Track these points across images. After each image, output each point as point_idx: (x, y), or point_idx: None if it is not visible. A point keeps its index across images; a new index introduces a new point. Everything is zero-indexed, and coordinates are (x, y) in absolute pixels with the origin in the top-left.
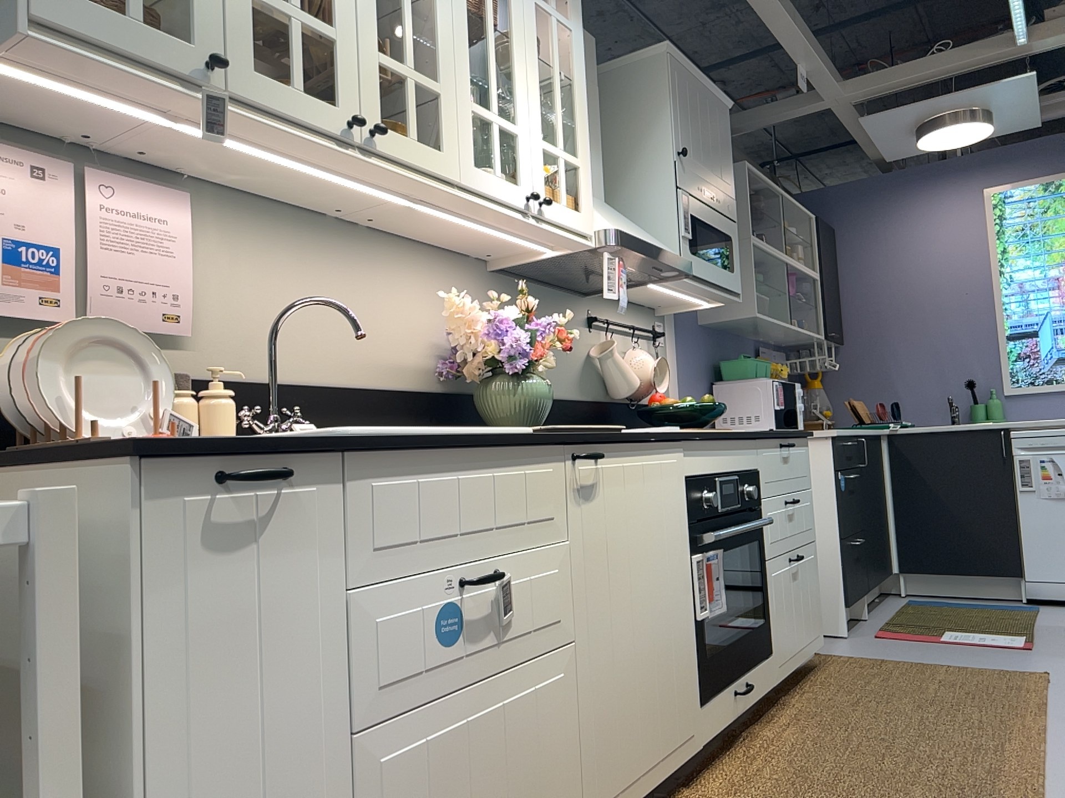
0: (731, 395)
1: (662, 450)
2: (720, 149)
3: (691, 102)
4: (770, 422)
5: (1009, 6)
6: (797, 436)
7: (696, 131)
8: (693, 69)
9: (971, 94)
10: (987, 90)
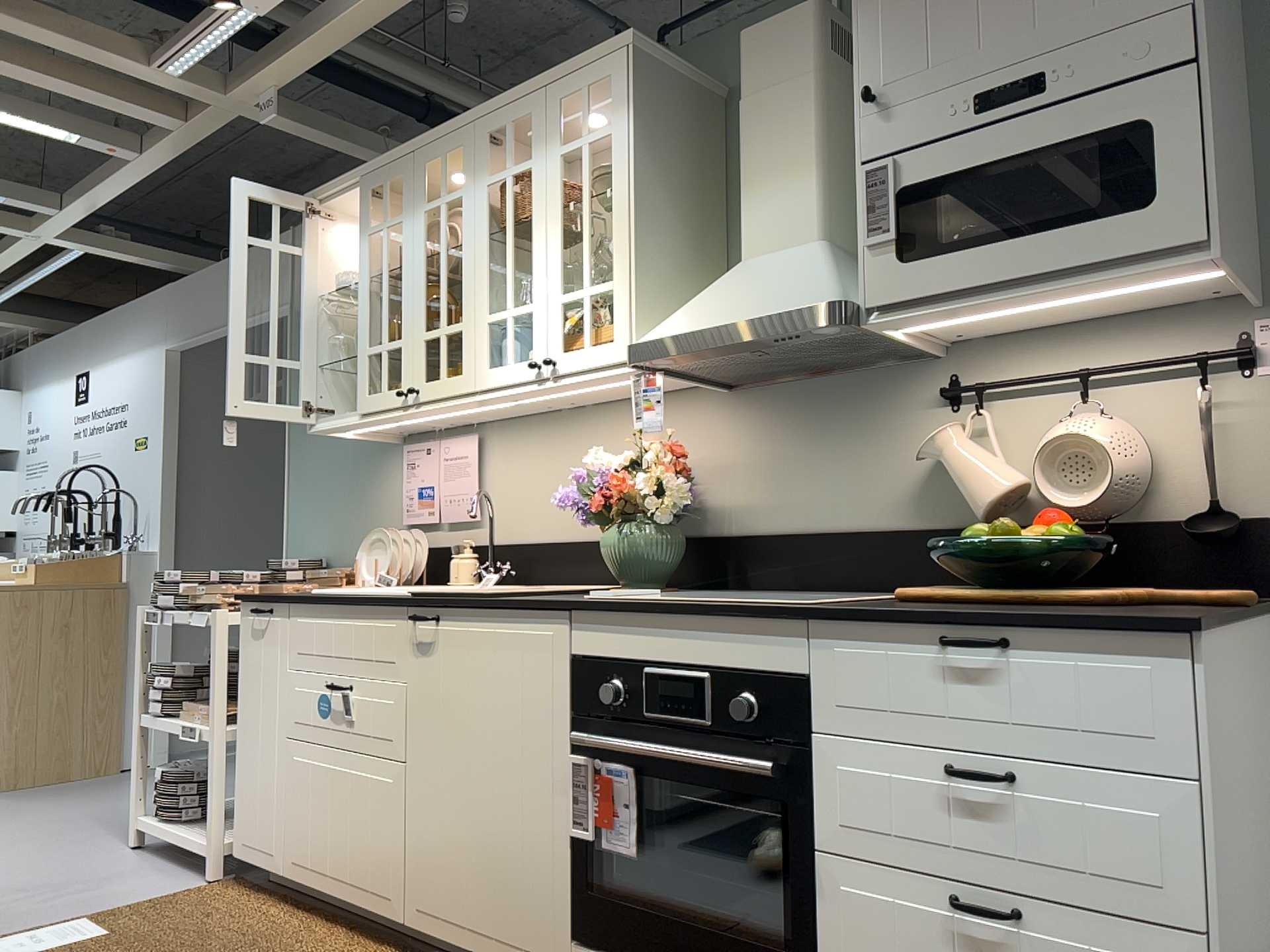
0: None
1: (525, 619)
2: None
3: None
4: None
5: None
6: (1030, 624)
7: None
8: None
9: None
10: None
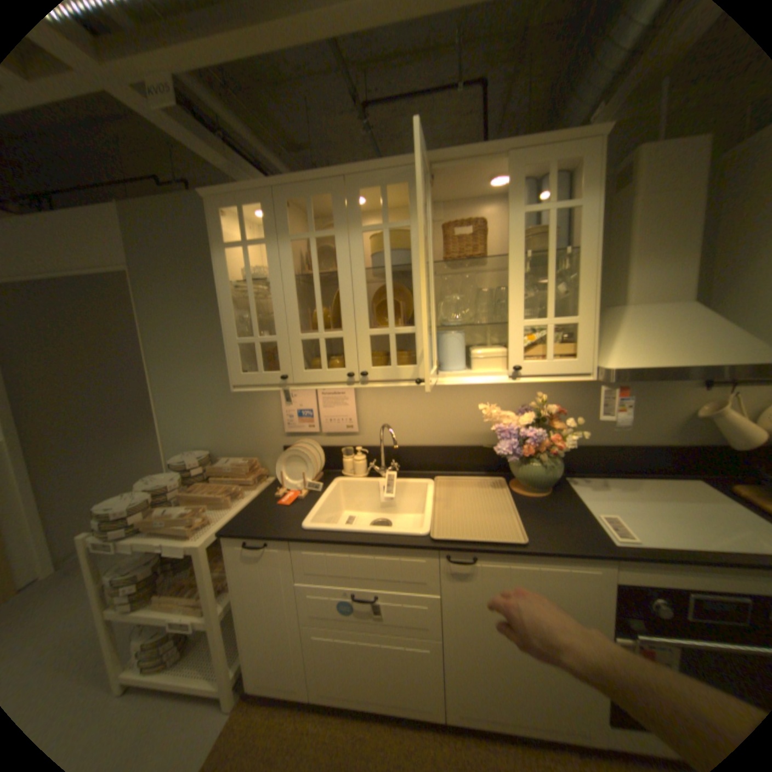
0: None
1: (574, 564)
2: None
3: None
4: None
5: None
6: None
7: None
8: None
9: None
10: None
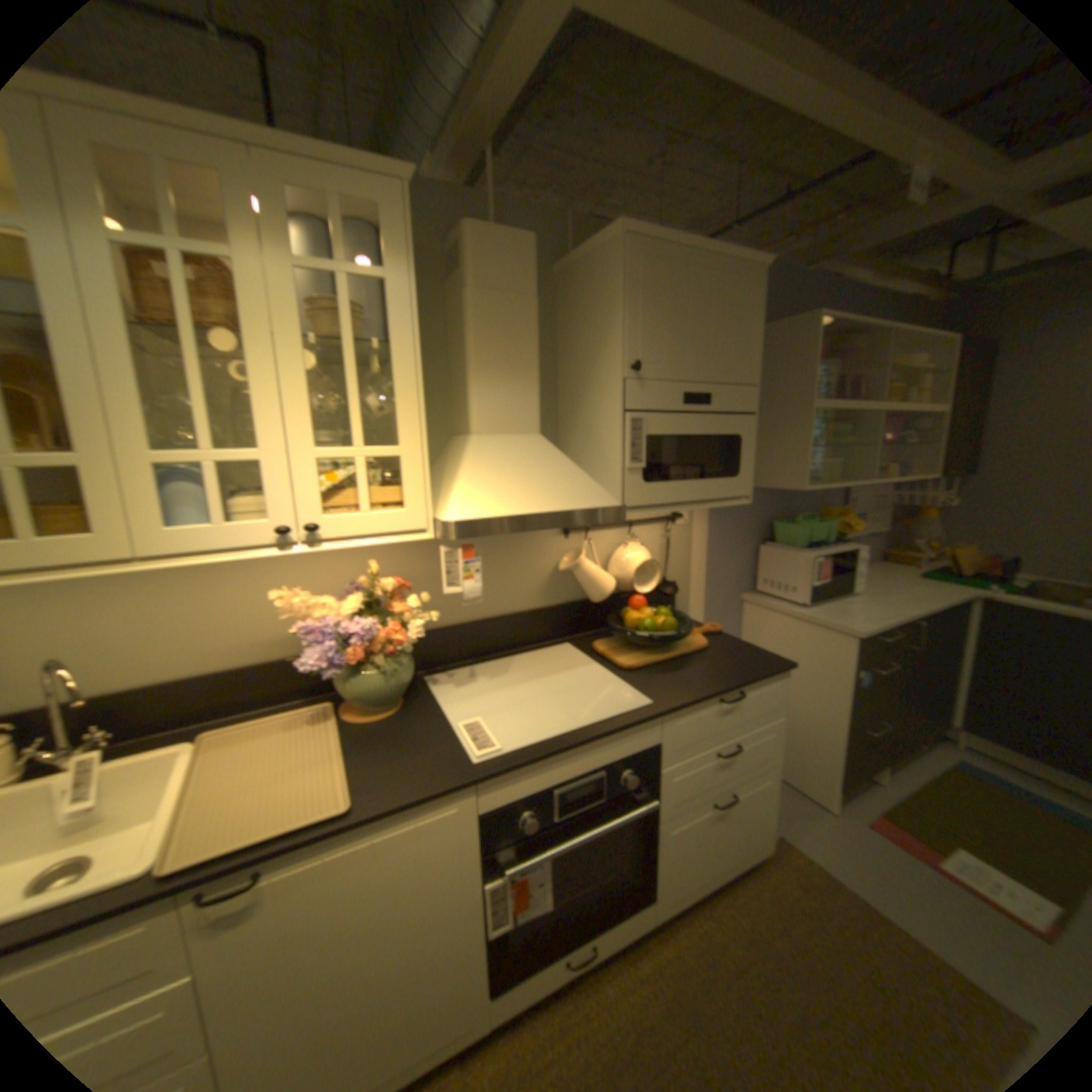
0: (773, 558)
1: (418, 812)
2: (732, 329)
3: (669, 285)
4: (804, 596)
5: None
6: (754, 683)
7: (677, 321)
8: (681, 236)
9: None
10: None
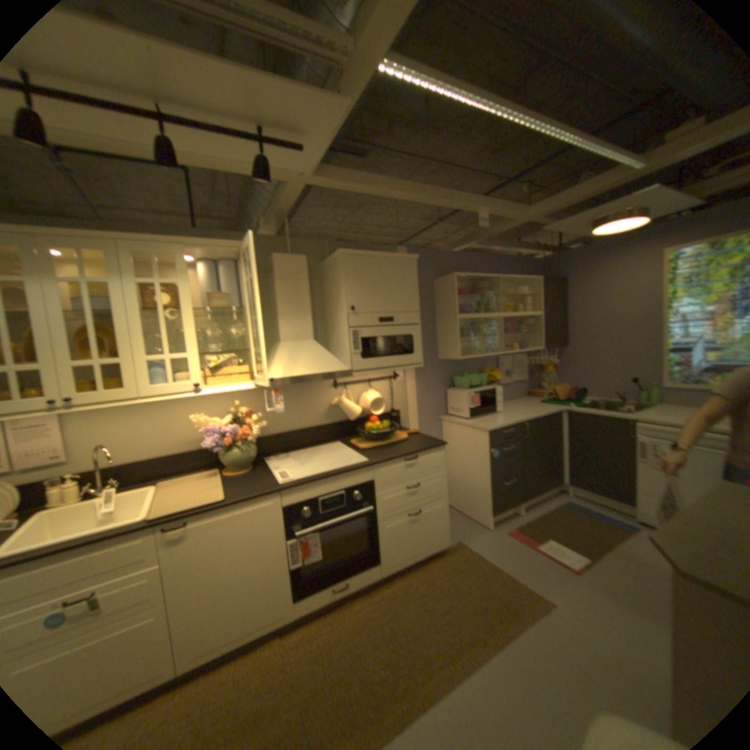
0: (453, 395)
1: (254, 501)
2: (400, 288)
3: (365, 273)
4: (467, 413)
5: (604, 152)
6: (422, 451)
7: (371, 287)
8: (369, 252)
9: (613, 204)
10: (624, 200)
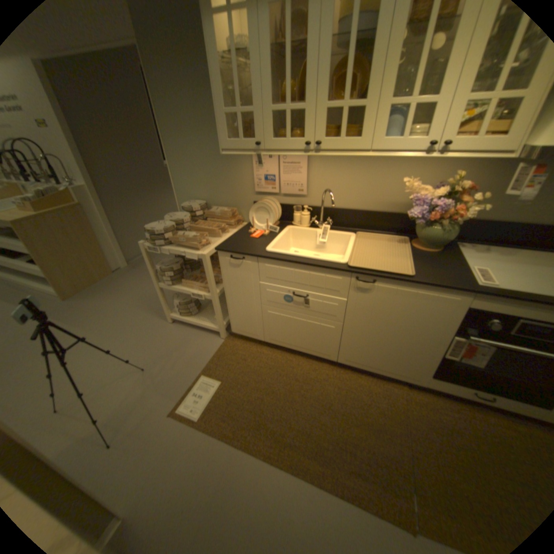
0: None
1: (443, 291)
2: None
3: None
4: None
5: None
6: None
7: None
8: None
9: None
10: None
